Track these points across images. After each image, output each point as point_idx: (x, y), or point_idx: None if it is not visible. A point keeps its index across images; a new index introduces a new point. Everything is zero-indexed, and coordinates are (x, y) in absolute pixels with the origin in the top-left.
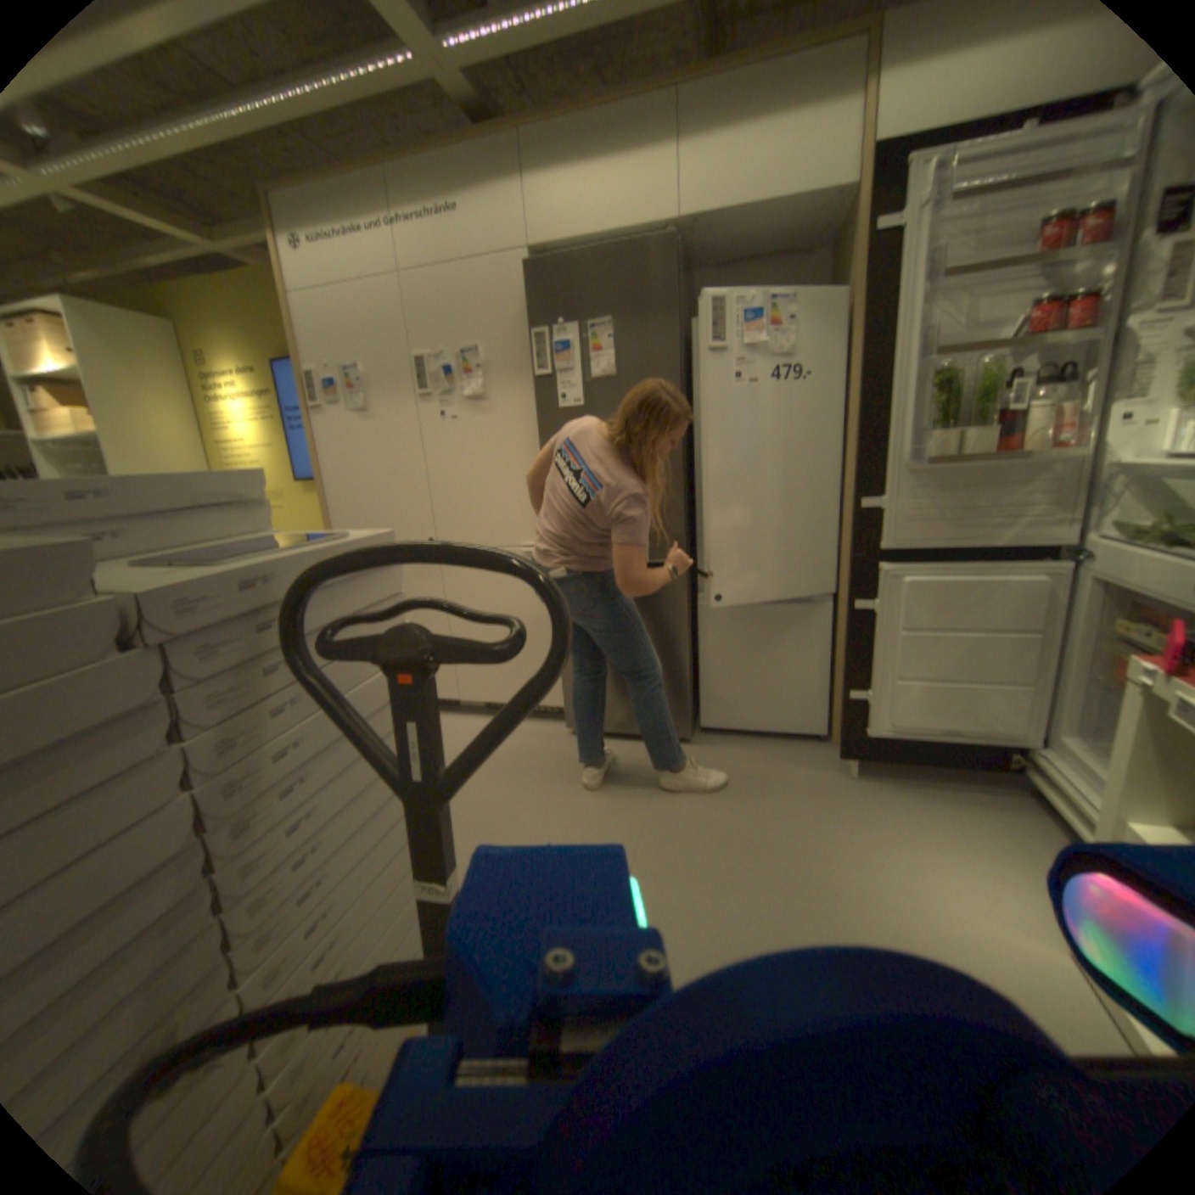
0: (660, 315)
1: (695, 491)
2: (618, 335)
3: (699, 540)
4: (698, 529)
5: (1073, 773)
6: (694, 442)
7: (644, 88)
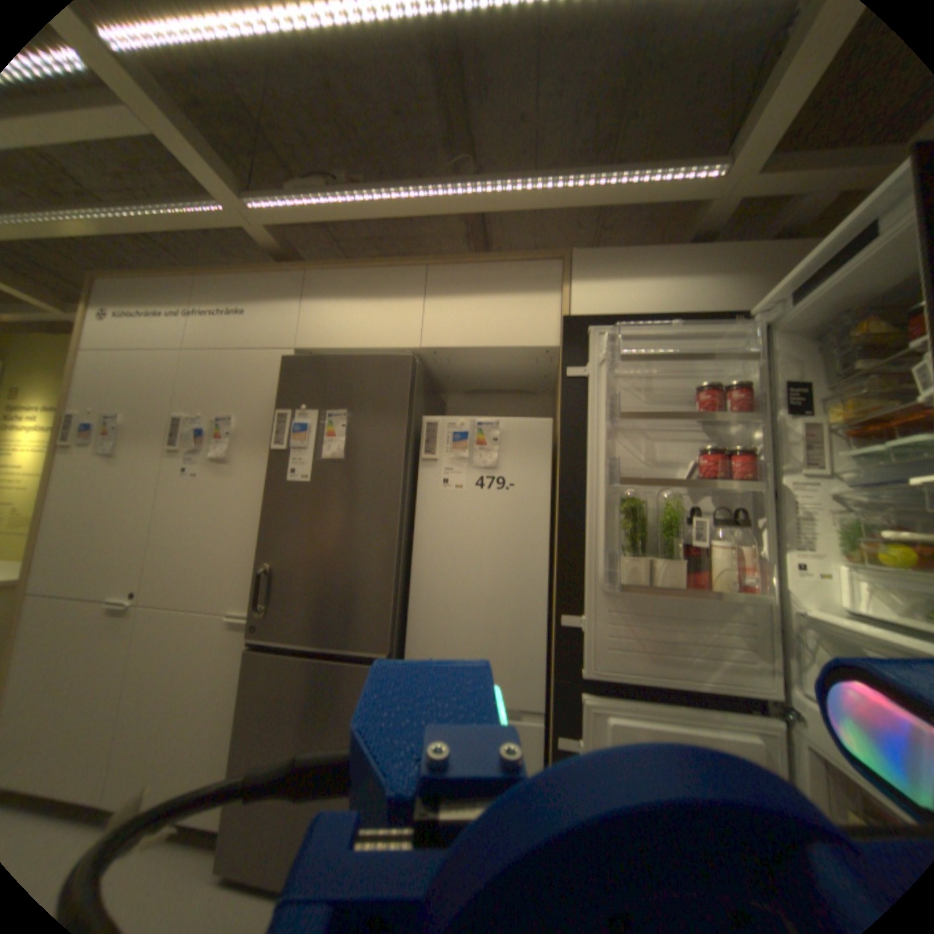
0: (392, 416)
1: (414, 579)
2: (353, 427)
3: (410, 634)
4: (411, 621)
5: None
6: (417, 530)
7: (404, 263)
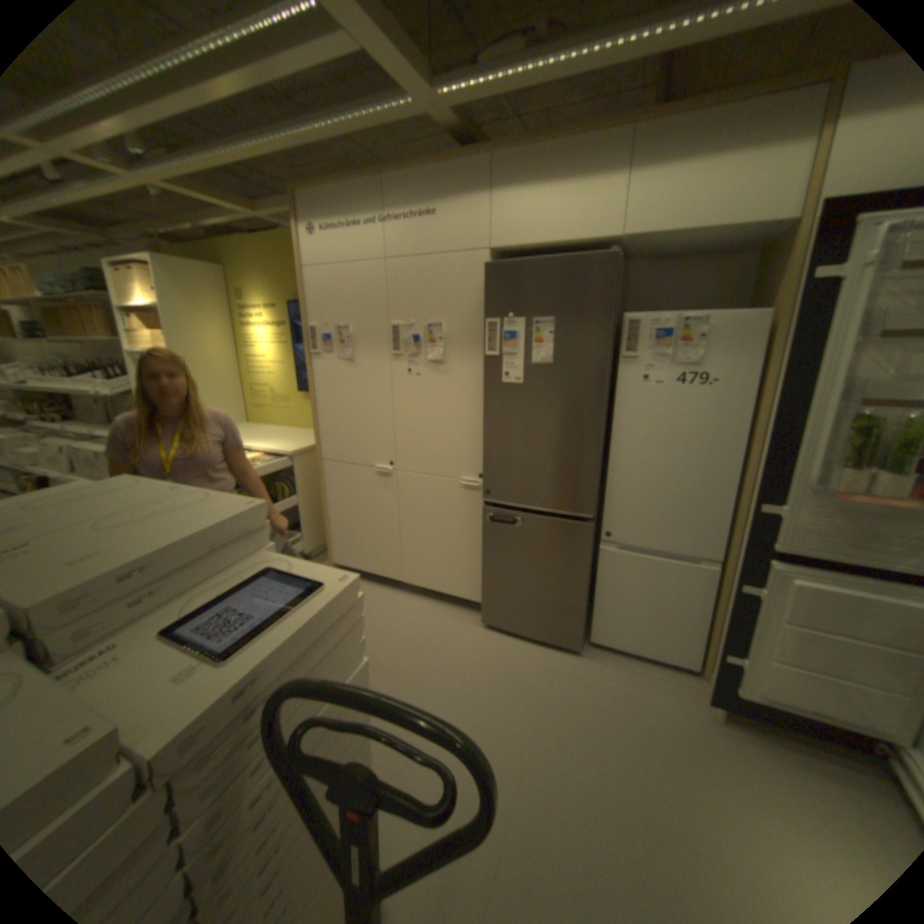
0: (599, 320)
1: (610, 459)
2: (560, 333)
3: (609, 500)
4: (610, 491)
5: None
6: (614, 419)
7: (608, 124)
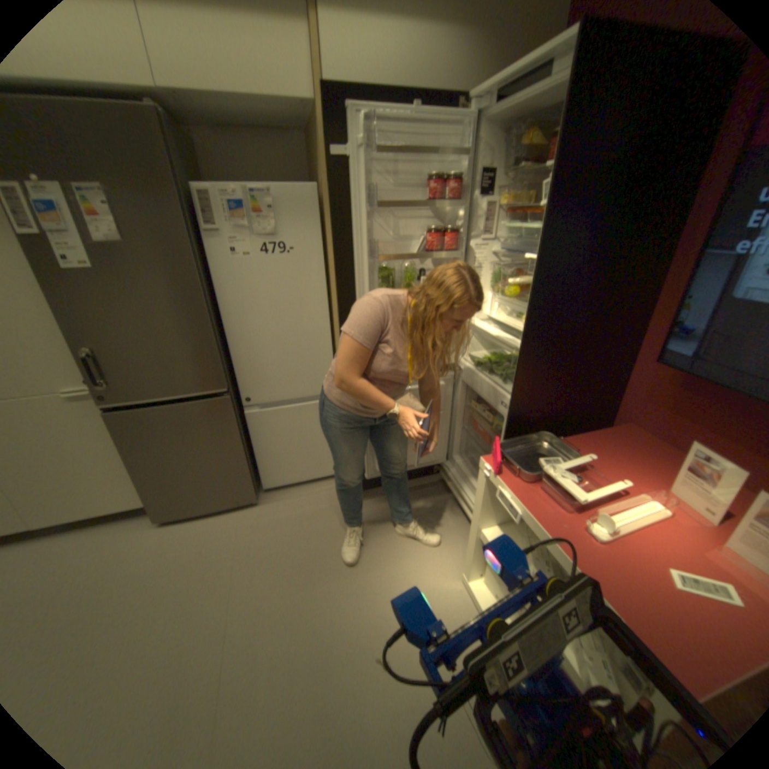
0: (158, 188)
1: (226, 332)
2: (116, 203)
3: (237, 370)
4: (235, 362)
5: (458, 476)
6: (217, 294)
7: None
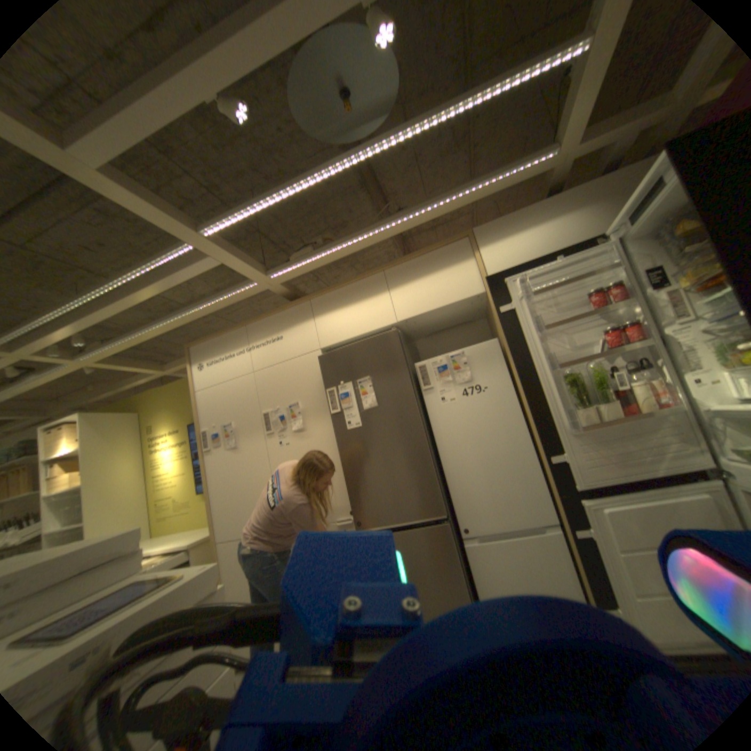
0: (396, 370)
1: (443, 465)
2: (375, 384)
3: (454, 499)
4: (451, 491)
5: None
6: (434, 434)
7: (368, 274)
